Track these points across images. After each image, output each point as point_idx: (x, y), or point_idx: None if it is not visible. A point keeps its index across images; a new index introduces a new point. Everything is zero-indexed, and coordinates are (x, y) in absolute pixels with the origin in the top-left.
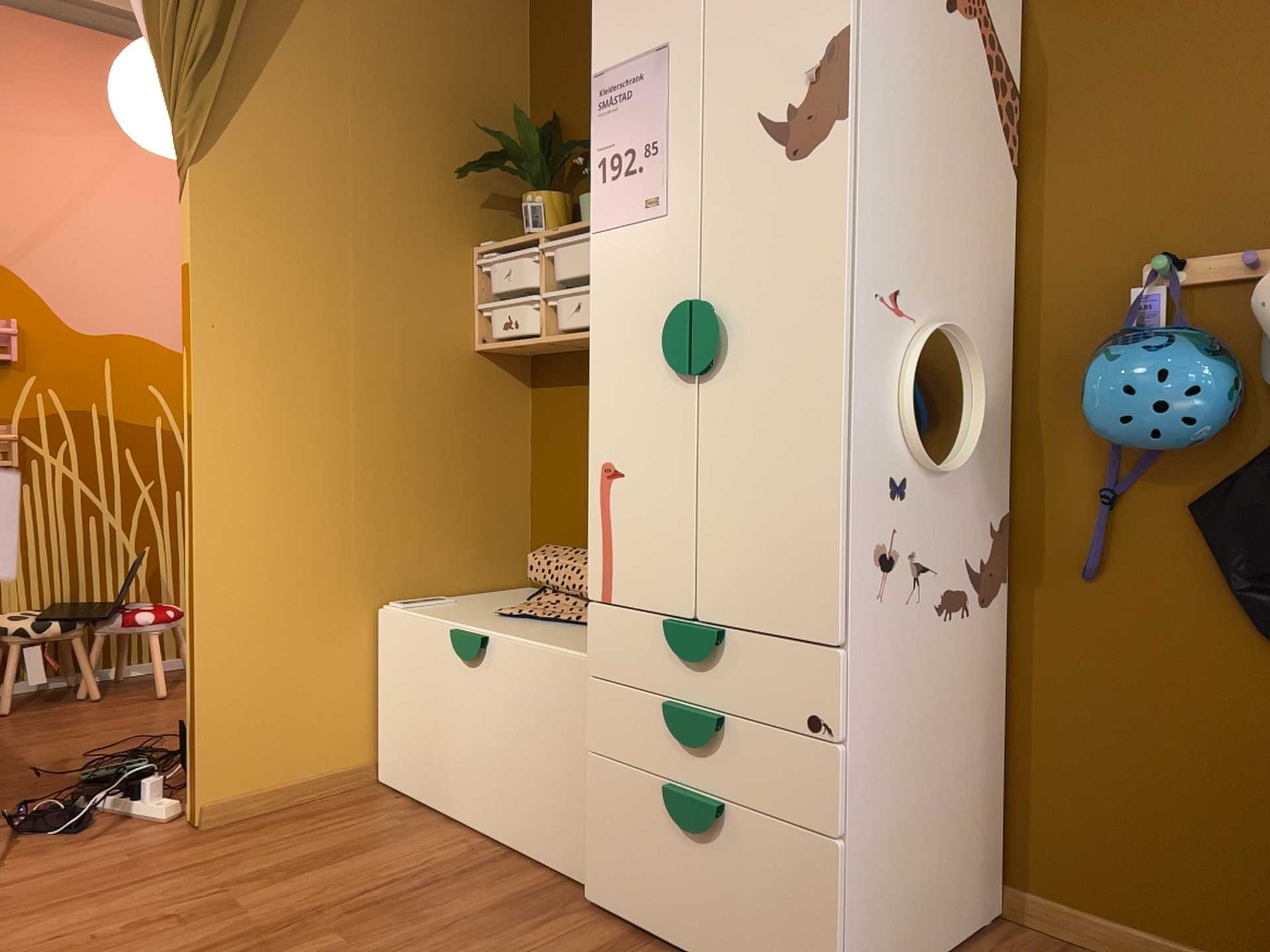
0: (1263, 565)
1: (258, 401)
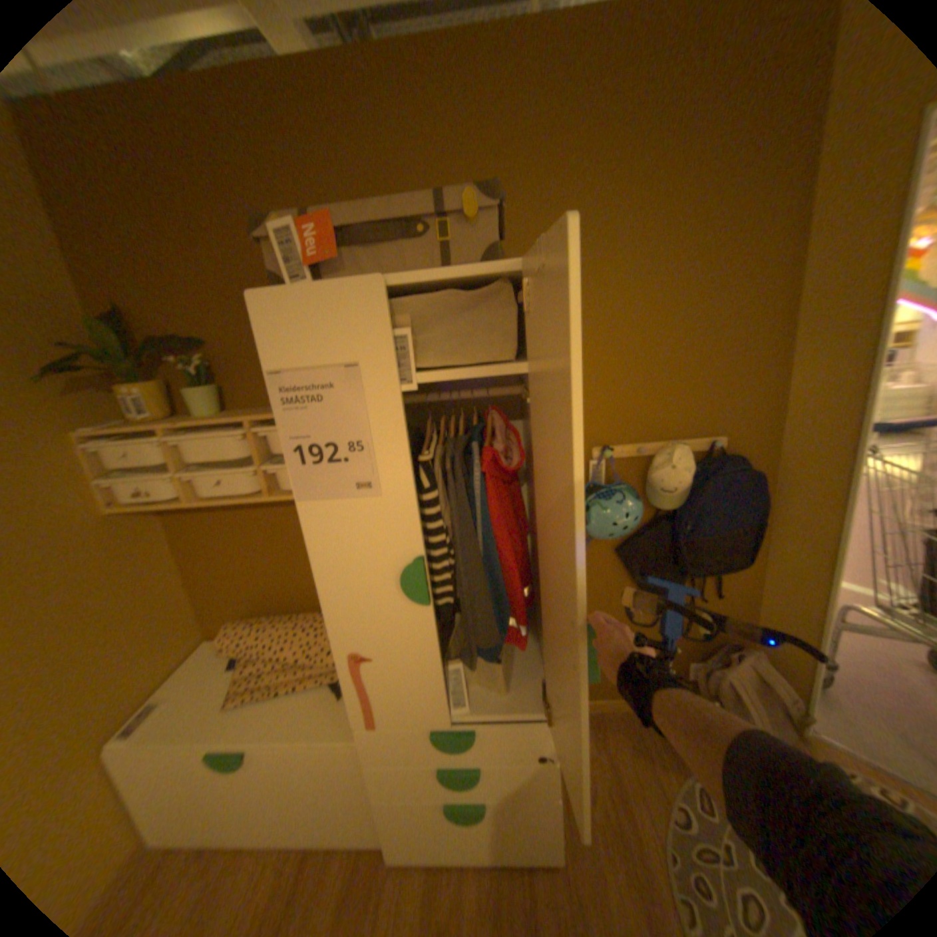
0: (645, 571)
1: None
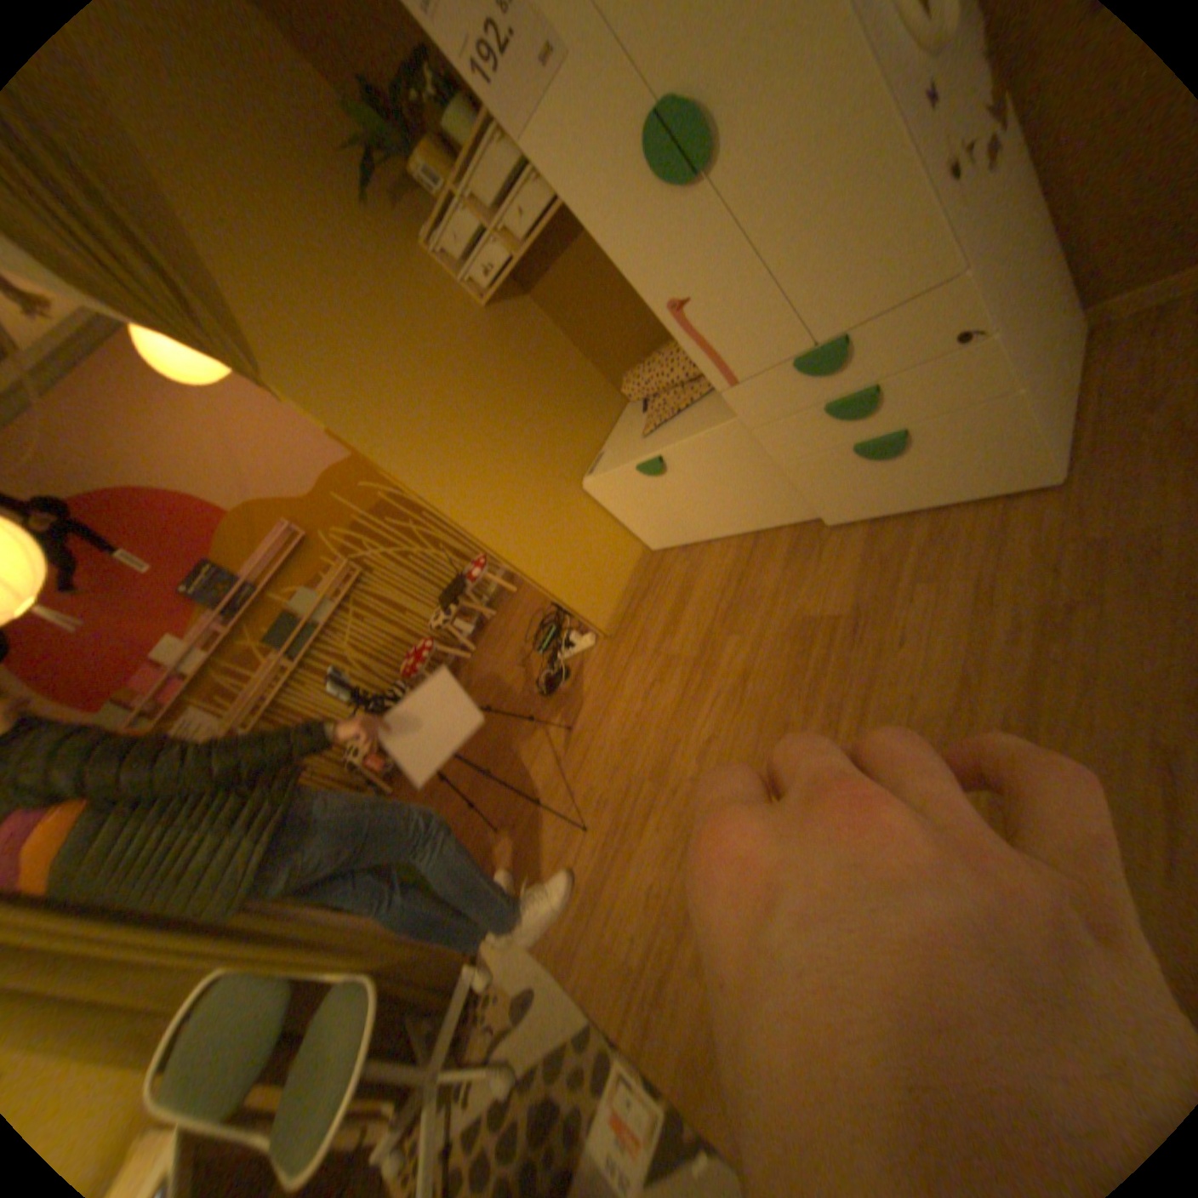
0: None
1: (435, 455)
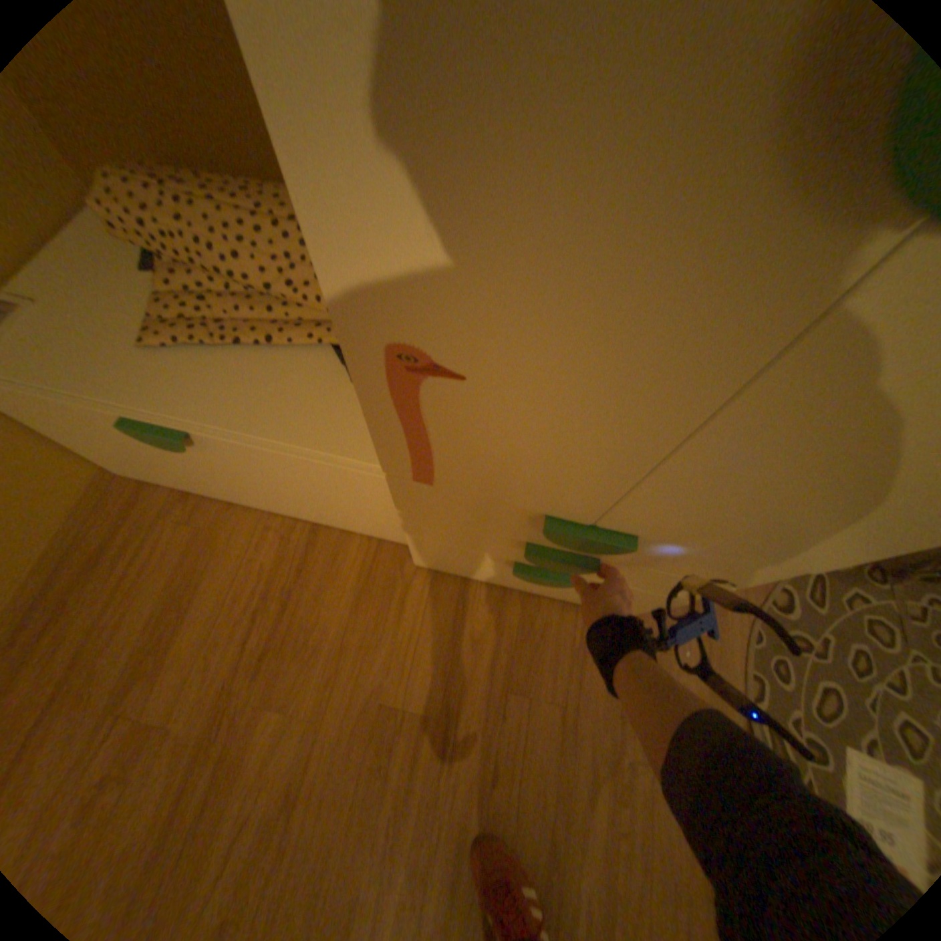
0: None
1: None
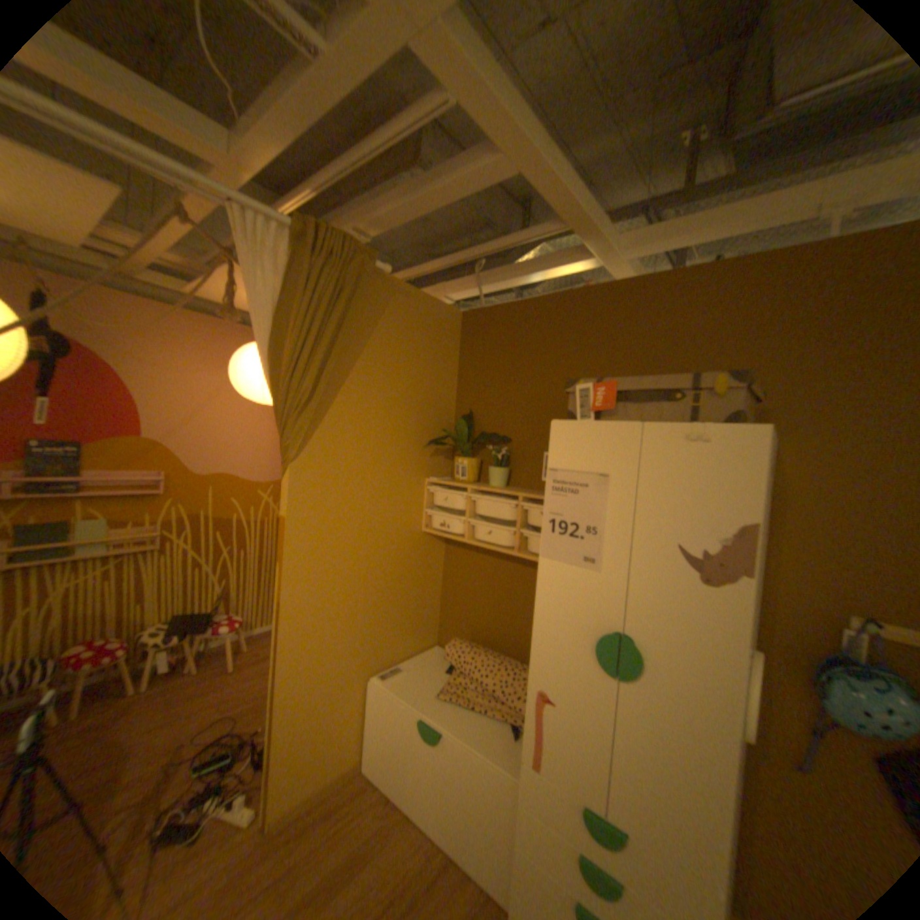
0: None
1: (316, 587)
